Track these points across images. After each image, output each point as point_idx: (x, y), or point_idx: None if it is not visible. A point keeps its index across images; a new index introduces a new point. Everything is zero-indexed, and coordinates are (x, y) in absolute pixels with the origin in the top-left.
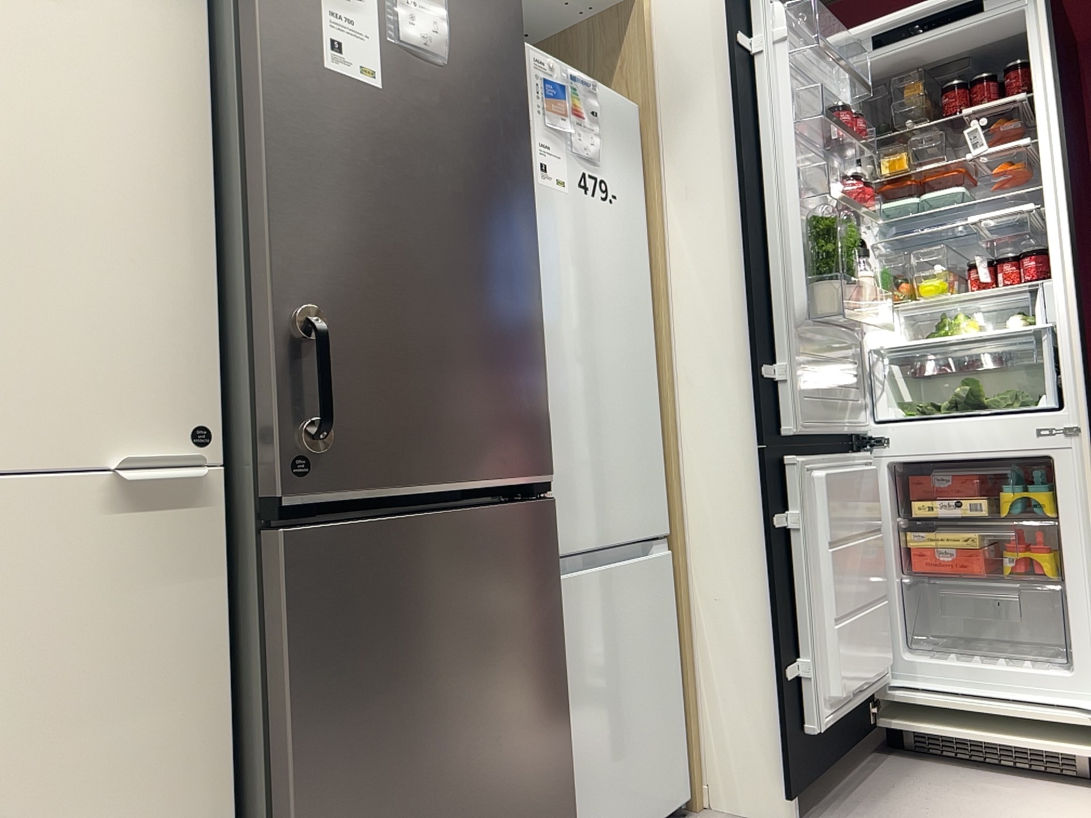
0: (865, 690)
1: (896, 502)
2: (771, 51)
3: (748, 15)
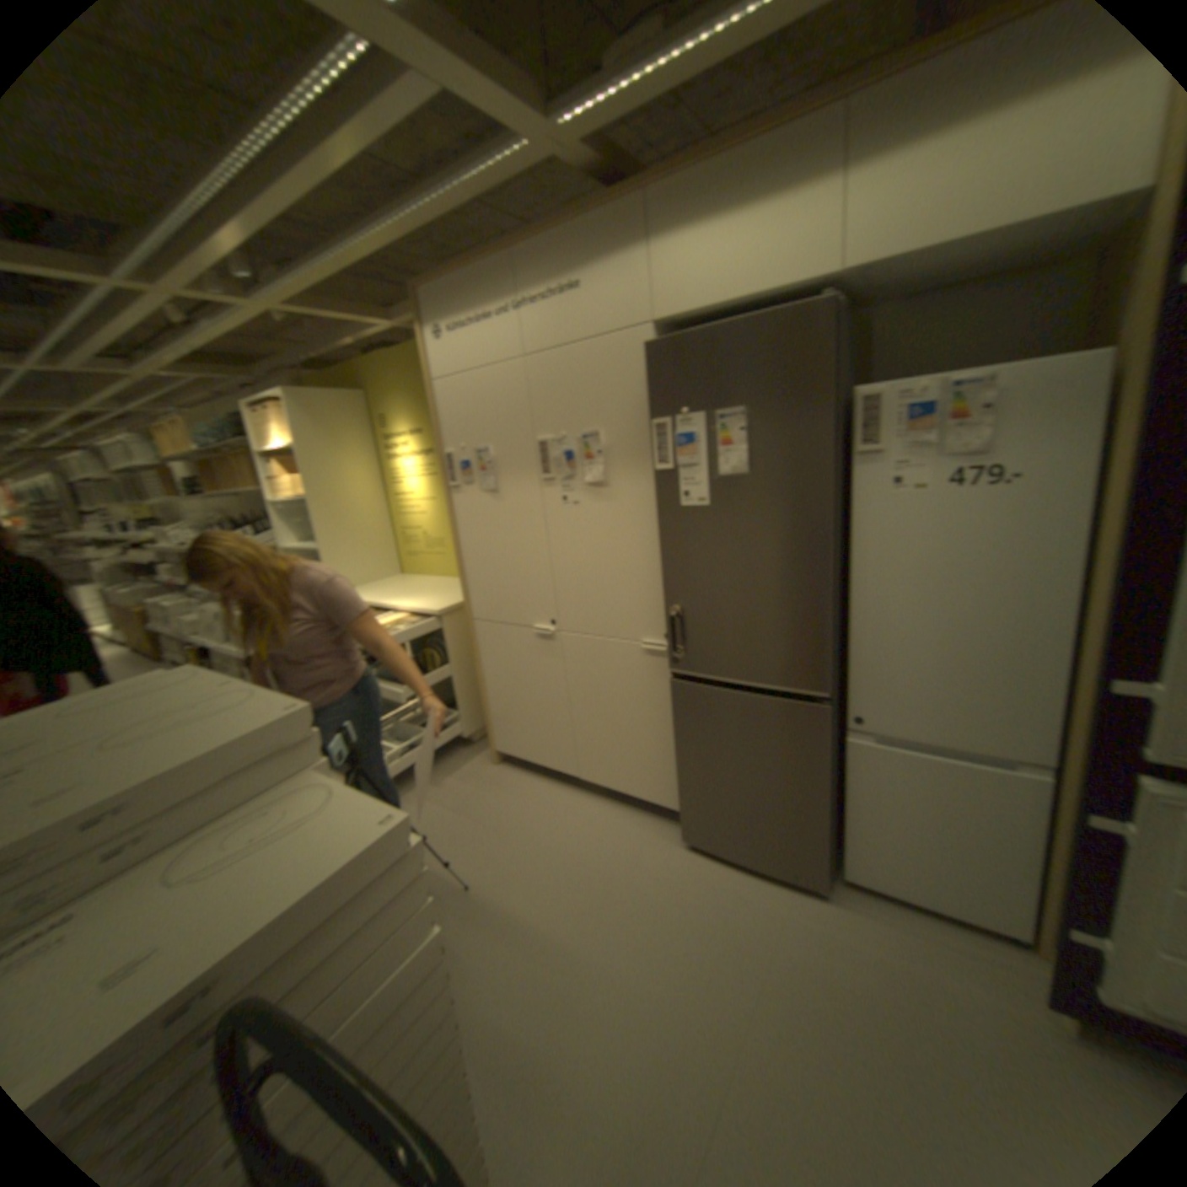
0: None
1: None
2: None
3: None
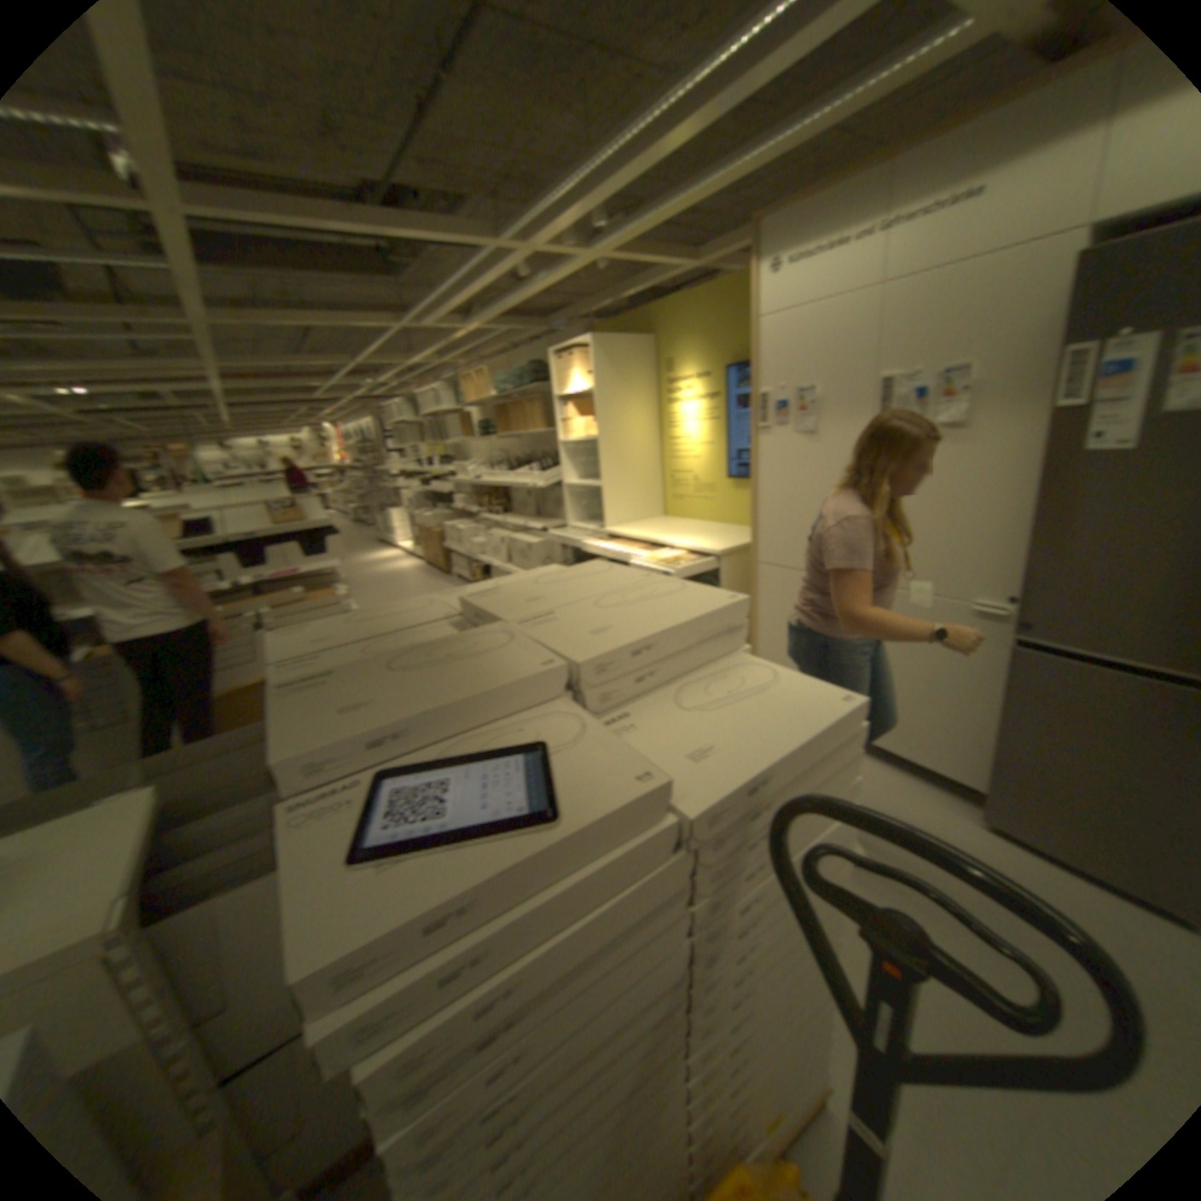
0: None
1: None
2: None
3: None
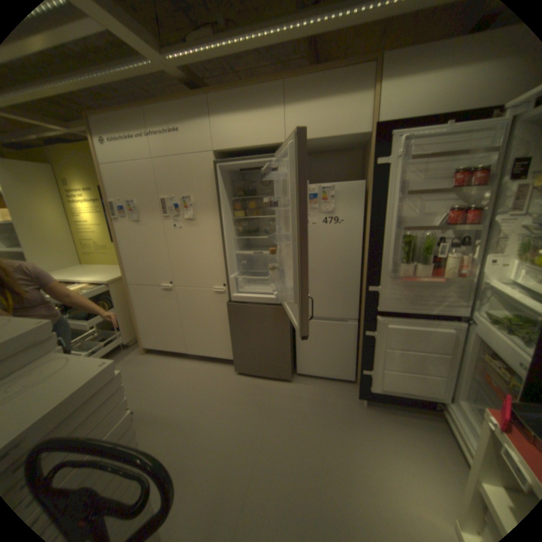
0: (417, 397)
1: (480, 349)
2: (394, 163)
3: (390, 145)
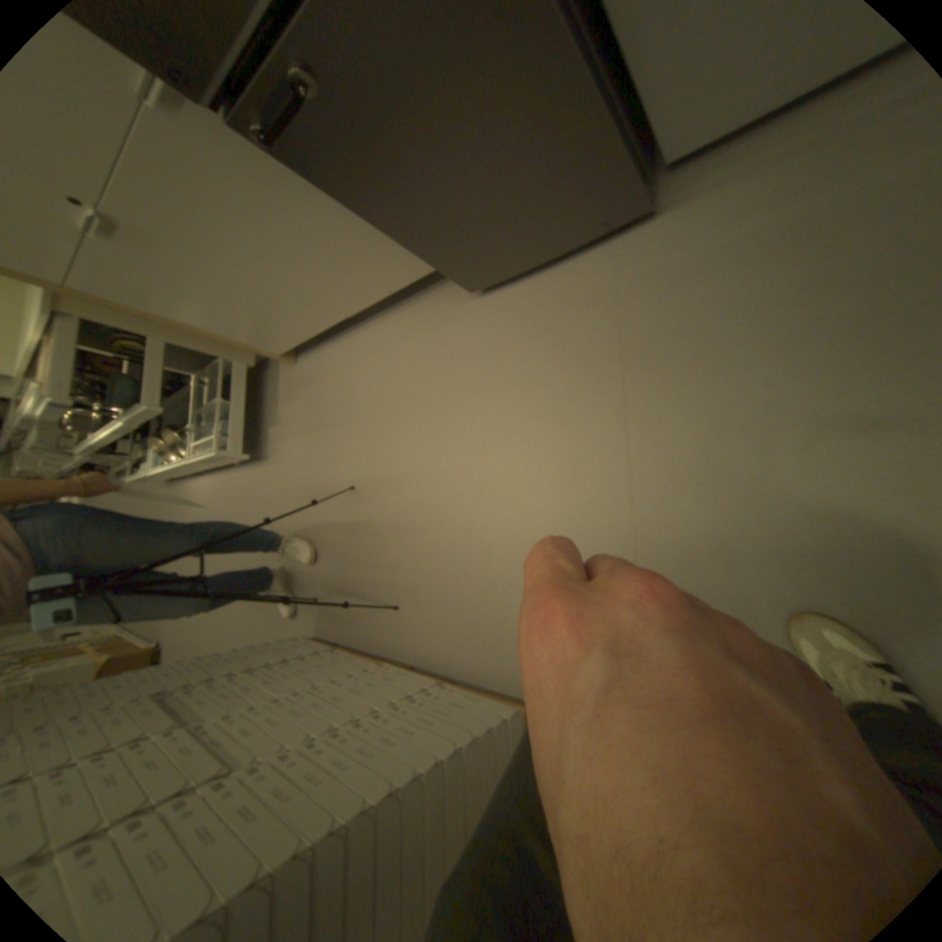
0: None
1: None
2: None
3: None
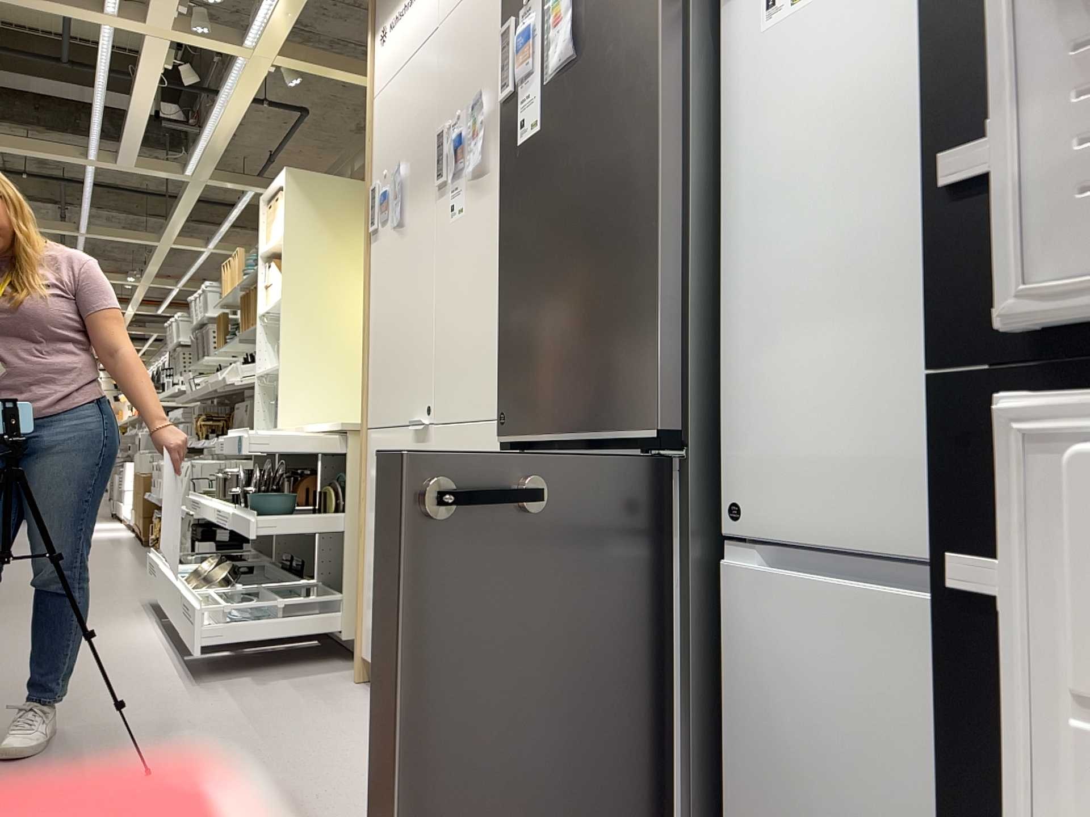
0: None
1: None
2: None
3: None
